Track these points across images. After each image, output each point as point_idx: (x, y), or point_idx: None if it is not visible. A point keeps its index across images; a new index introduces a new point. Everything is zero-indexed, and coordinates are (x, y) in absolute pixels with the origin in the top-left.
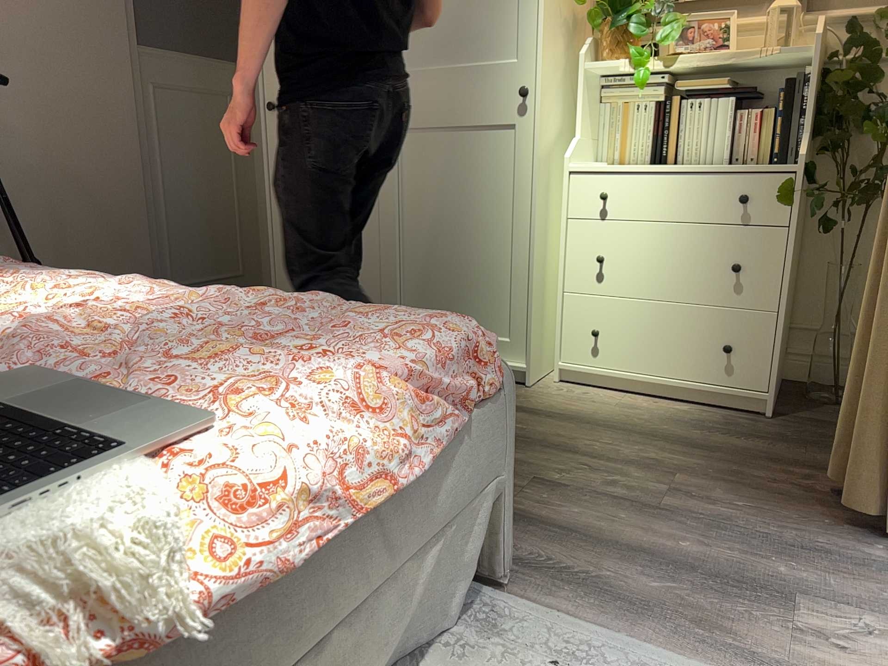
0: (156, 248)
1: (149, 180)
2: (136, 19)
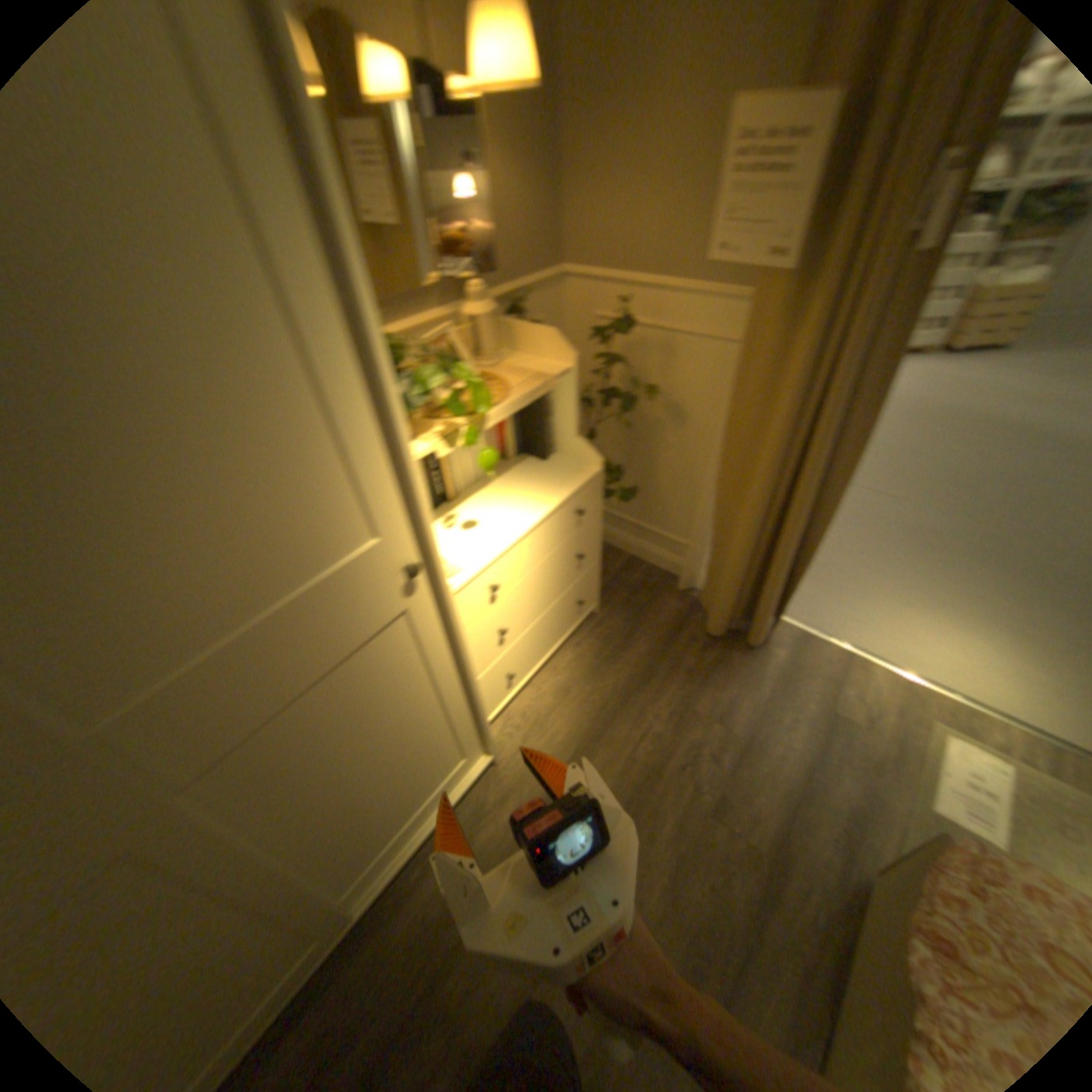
0: None
1: None
2: None
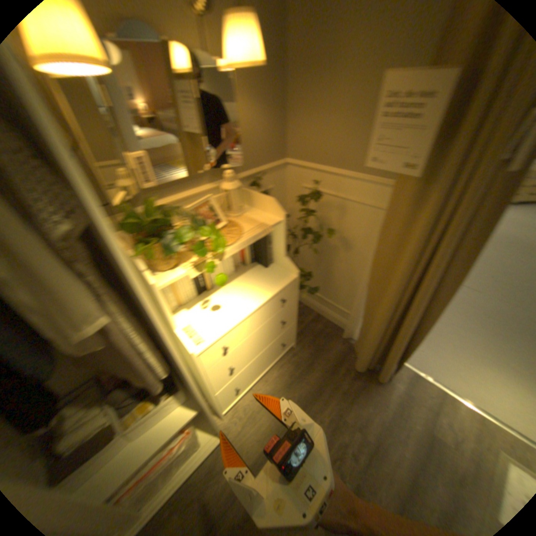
0: None
1: None
2: None
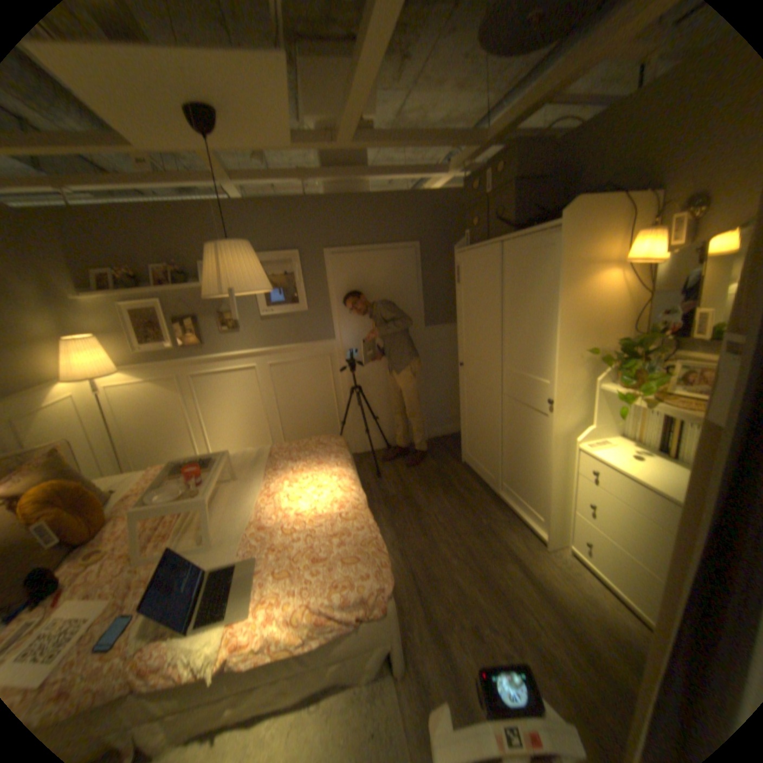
0: (428, 406)
1: (426, 380)
2: (424, 318)
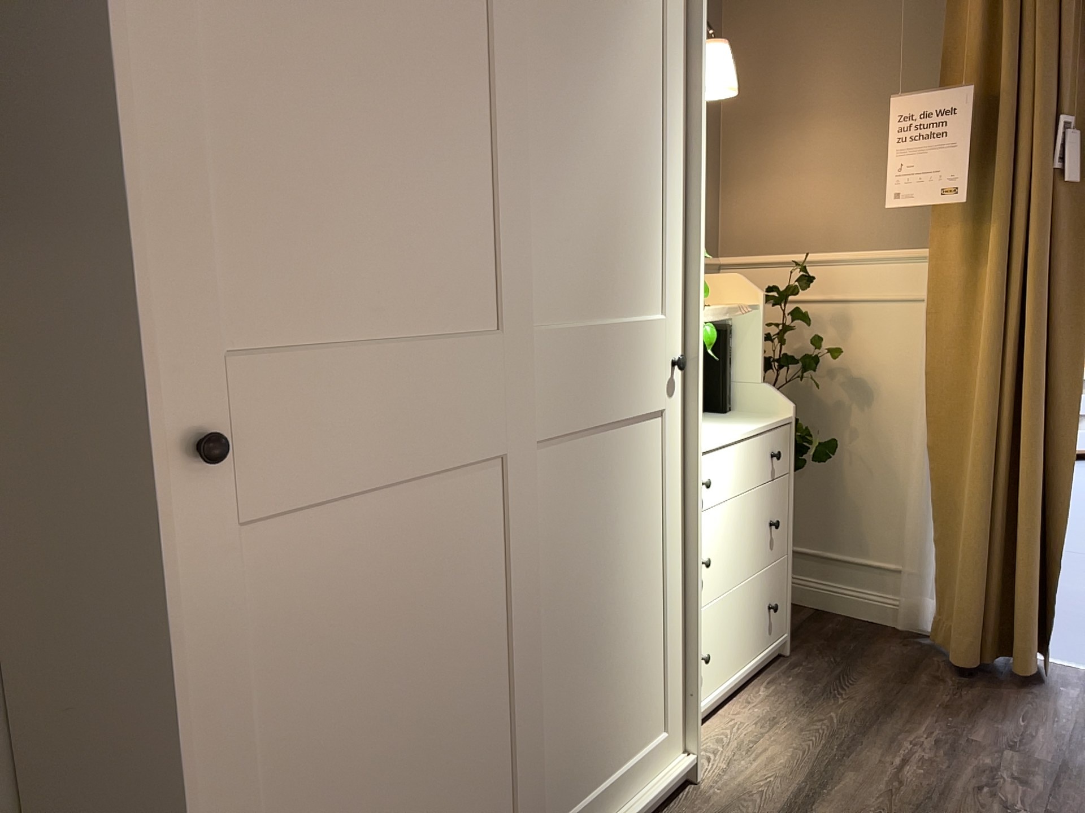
0: None
1: None
2: None
